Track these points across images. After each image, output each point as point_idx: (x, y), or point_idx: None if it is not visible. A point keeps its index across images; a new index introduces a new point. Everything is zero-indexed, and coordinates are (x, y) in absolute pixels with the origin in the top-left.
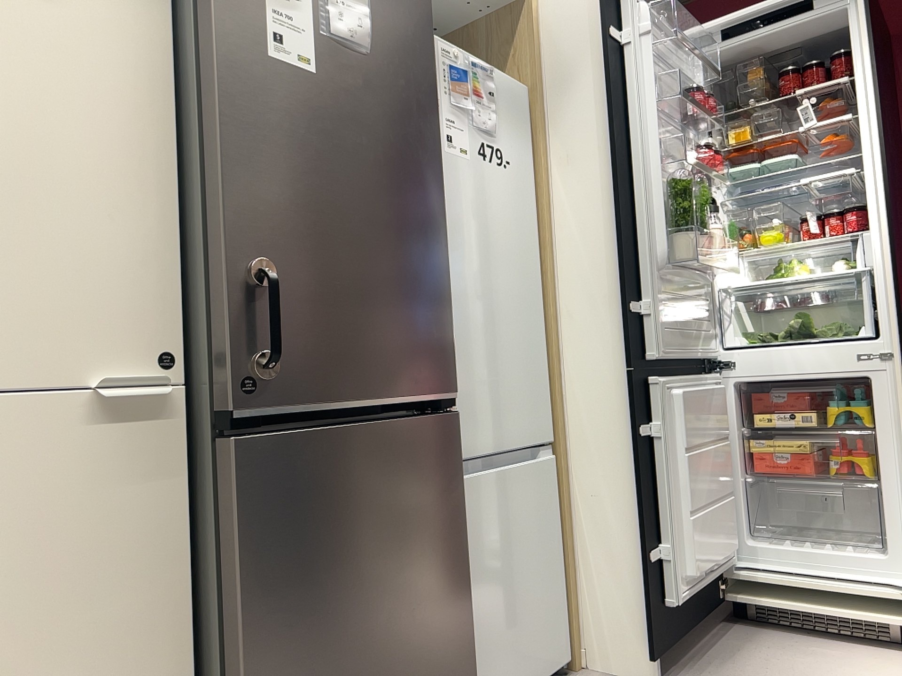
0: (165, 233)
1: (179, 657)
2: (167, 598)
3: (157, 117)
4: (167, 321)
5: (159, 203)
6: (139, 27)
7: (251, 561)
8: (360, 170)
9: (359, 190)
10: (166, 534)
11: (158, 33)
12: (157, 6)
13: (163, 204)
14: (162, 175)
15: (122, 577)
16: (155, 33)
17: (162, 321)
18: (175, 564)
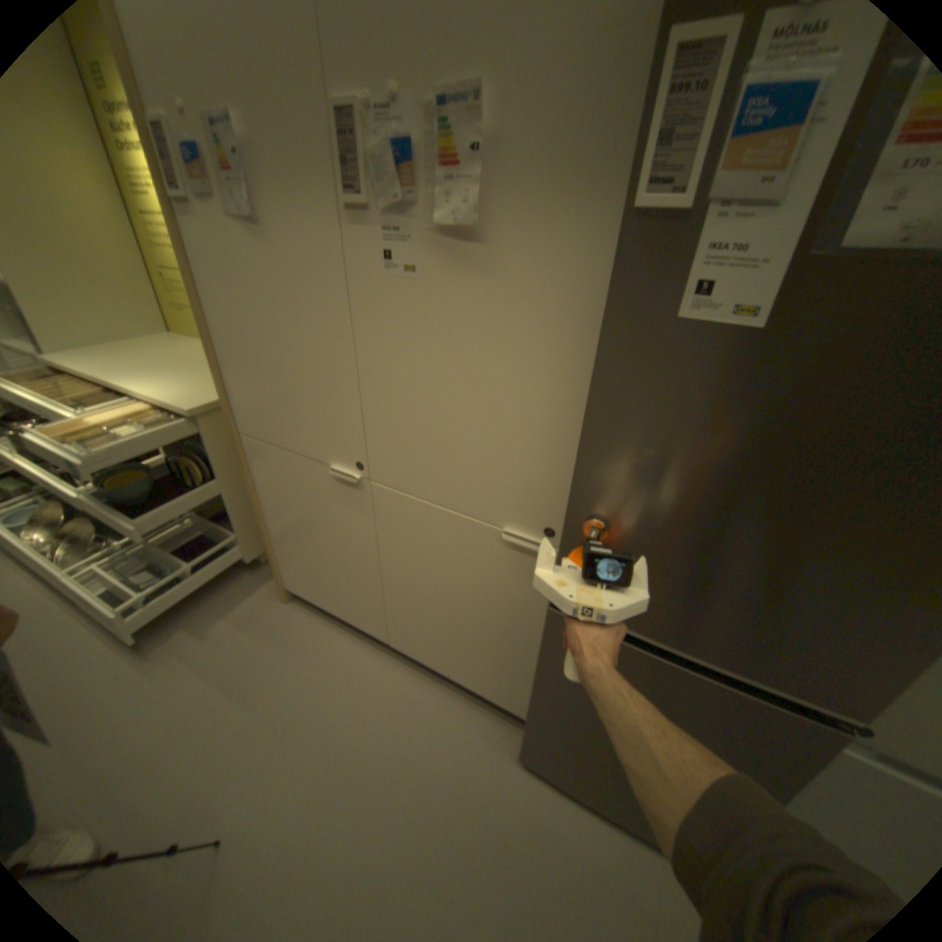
0: (568, 453)
1: (532, 654)
2: (531, 630)
3: (581, 360)
4: (558, 509)
5: (568, 431)
6: (581, 271)
7: (549, 662)
8: (806, 455)
9: (787, 480)
10: (535, 607)
11: (600, 272)
12: (606, 238)
13: (571, 432)
14: (575, 410)
15: (510, 609)
16: (597, 273)
17: (554, 508)
18: (538, 621)
